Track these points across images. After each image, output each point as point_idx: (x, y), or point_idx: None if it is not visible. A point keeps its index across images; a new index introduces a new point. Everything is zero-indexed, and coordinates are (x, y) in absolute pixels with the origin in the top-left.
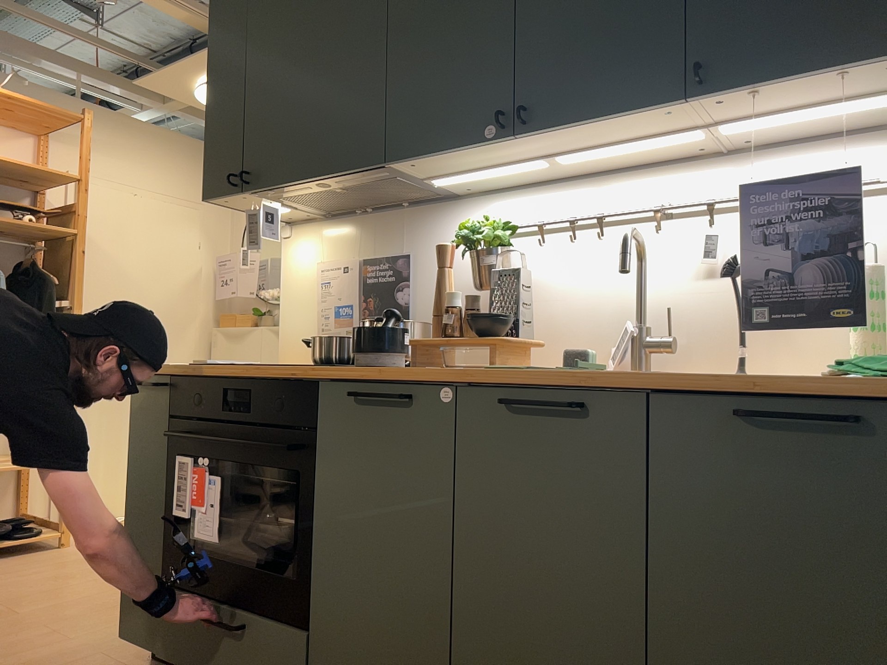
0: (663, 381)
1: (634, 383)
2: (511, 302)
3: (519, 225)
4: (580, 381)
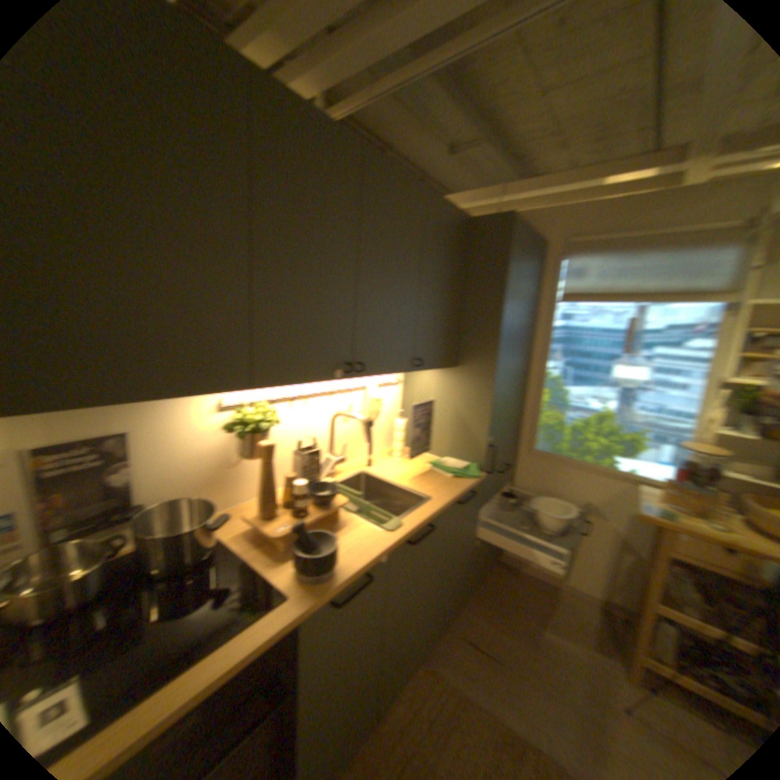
0: (451, 504)
1: (444, 509)
2: (317, 472)
3: (263, 402)
4: (432, 517)
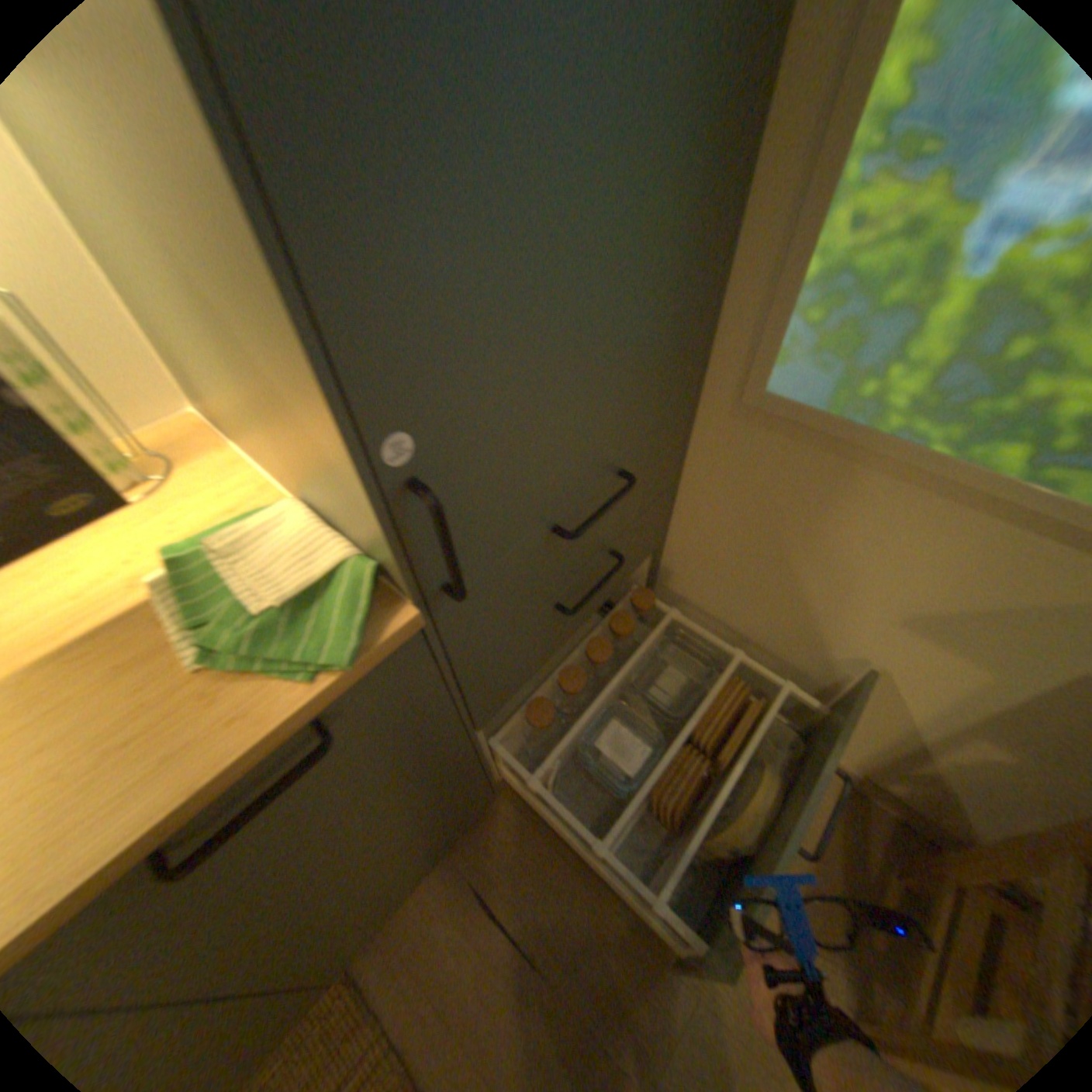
0: None
1: None
2: None
3: None
4: None
